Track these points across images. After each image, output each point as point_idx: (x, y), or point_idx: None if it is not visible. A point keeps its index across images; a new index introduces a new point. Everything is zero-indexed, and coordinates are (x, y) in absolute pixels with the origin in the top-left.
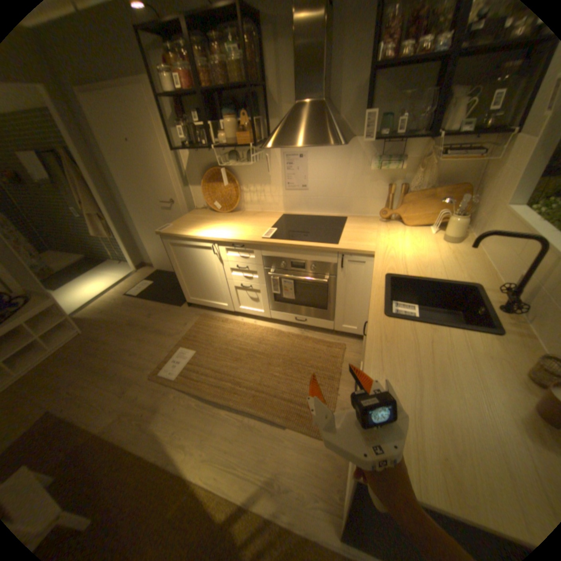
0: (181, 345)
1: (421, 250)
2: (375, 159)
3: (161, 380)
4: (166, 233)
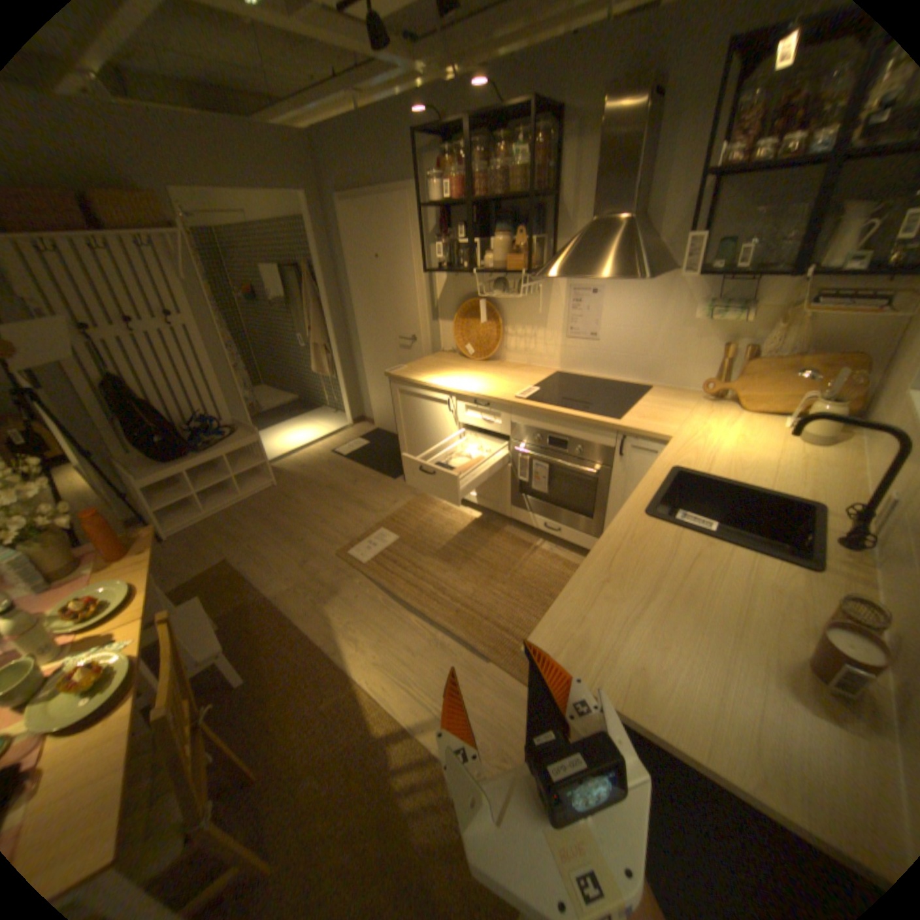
0: (383, 526)
1: (752, 446)
2: (705, 303)
3: (349, 561)
4: (395, 376)
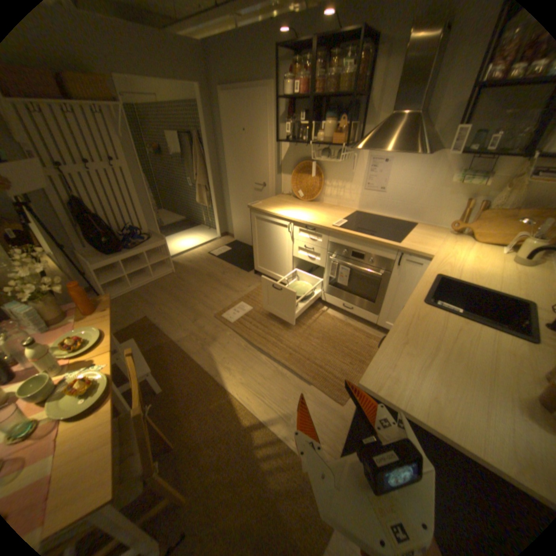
0: (243, 300)
1: (484, 264)
2: (460, 172)
3: (223, 320)
4: (255, 208)
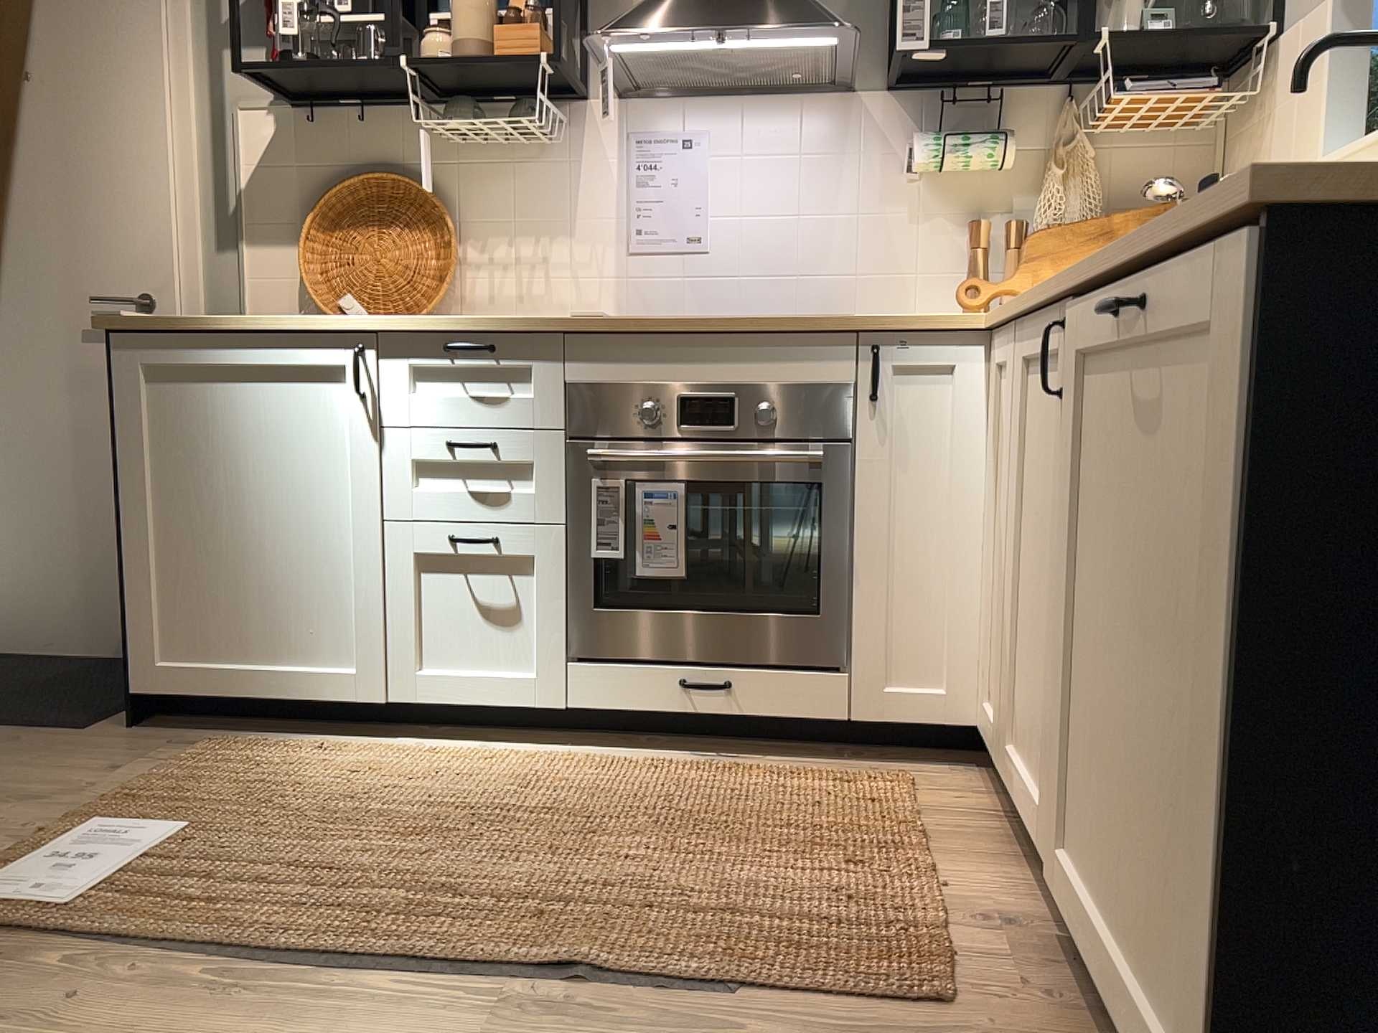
0: (103, 819)
1: None
2: (922, 139)
3: None
4: (145, 319)
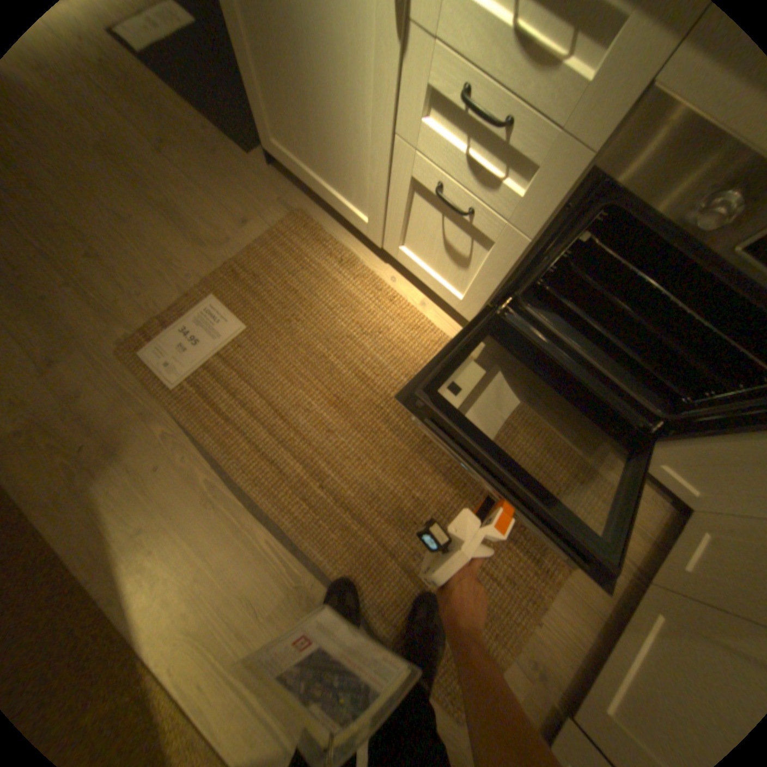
0: (216, 290)
1: None
2: None
3: (144, 374)
4: None
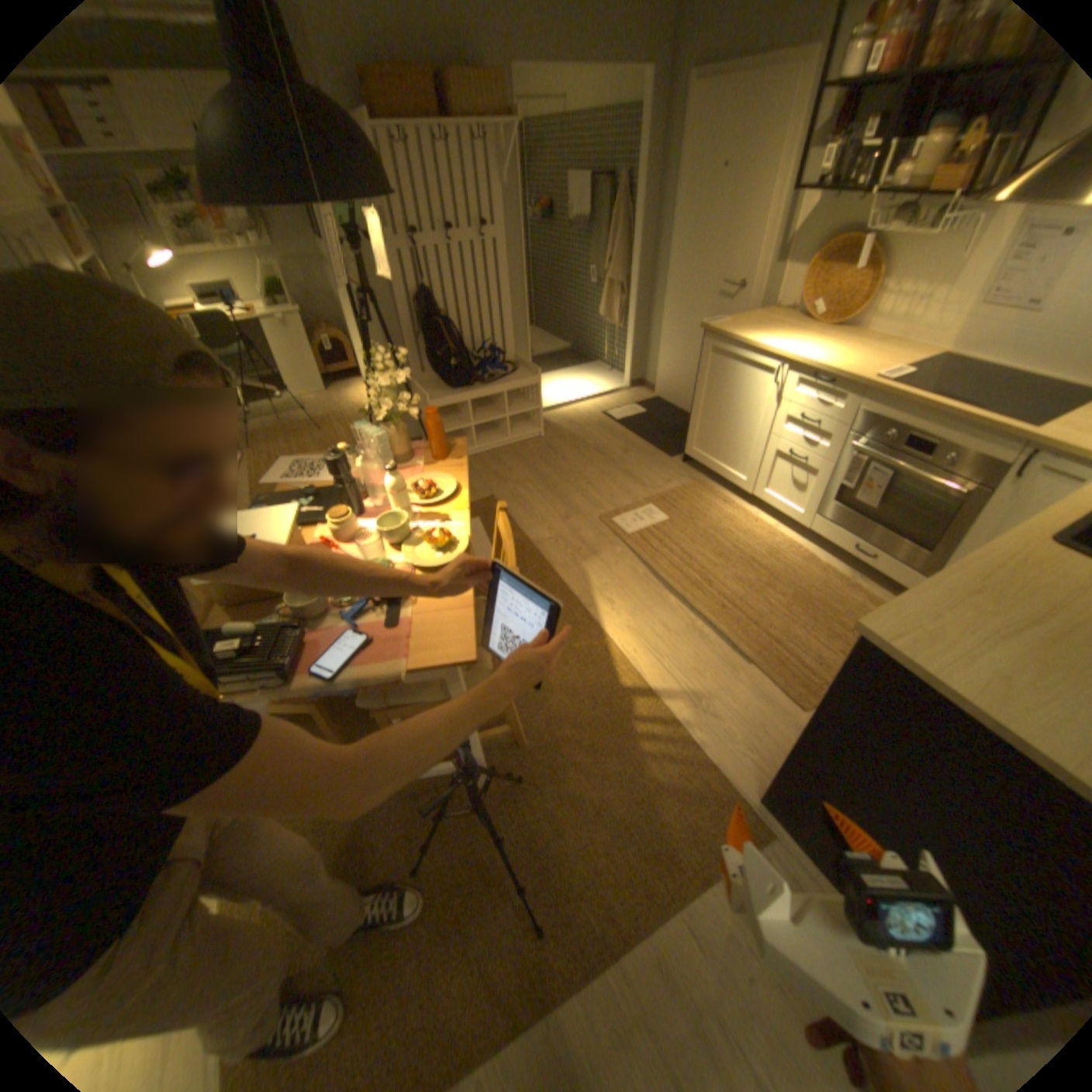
0: (652, 503)
1: None
2: None
3: (613, 528)
4: (714, 329)
